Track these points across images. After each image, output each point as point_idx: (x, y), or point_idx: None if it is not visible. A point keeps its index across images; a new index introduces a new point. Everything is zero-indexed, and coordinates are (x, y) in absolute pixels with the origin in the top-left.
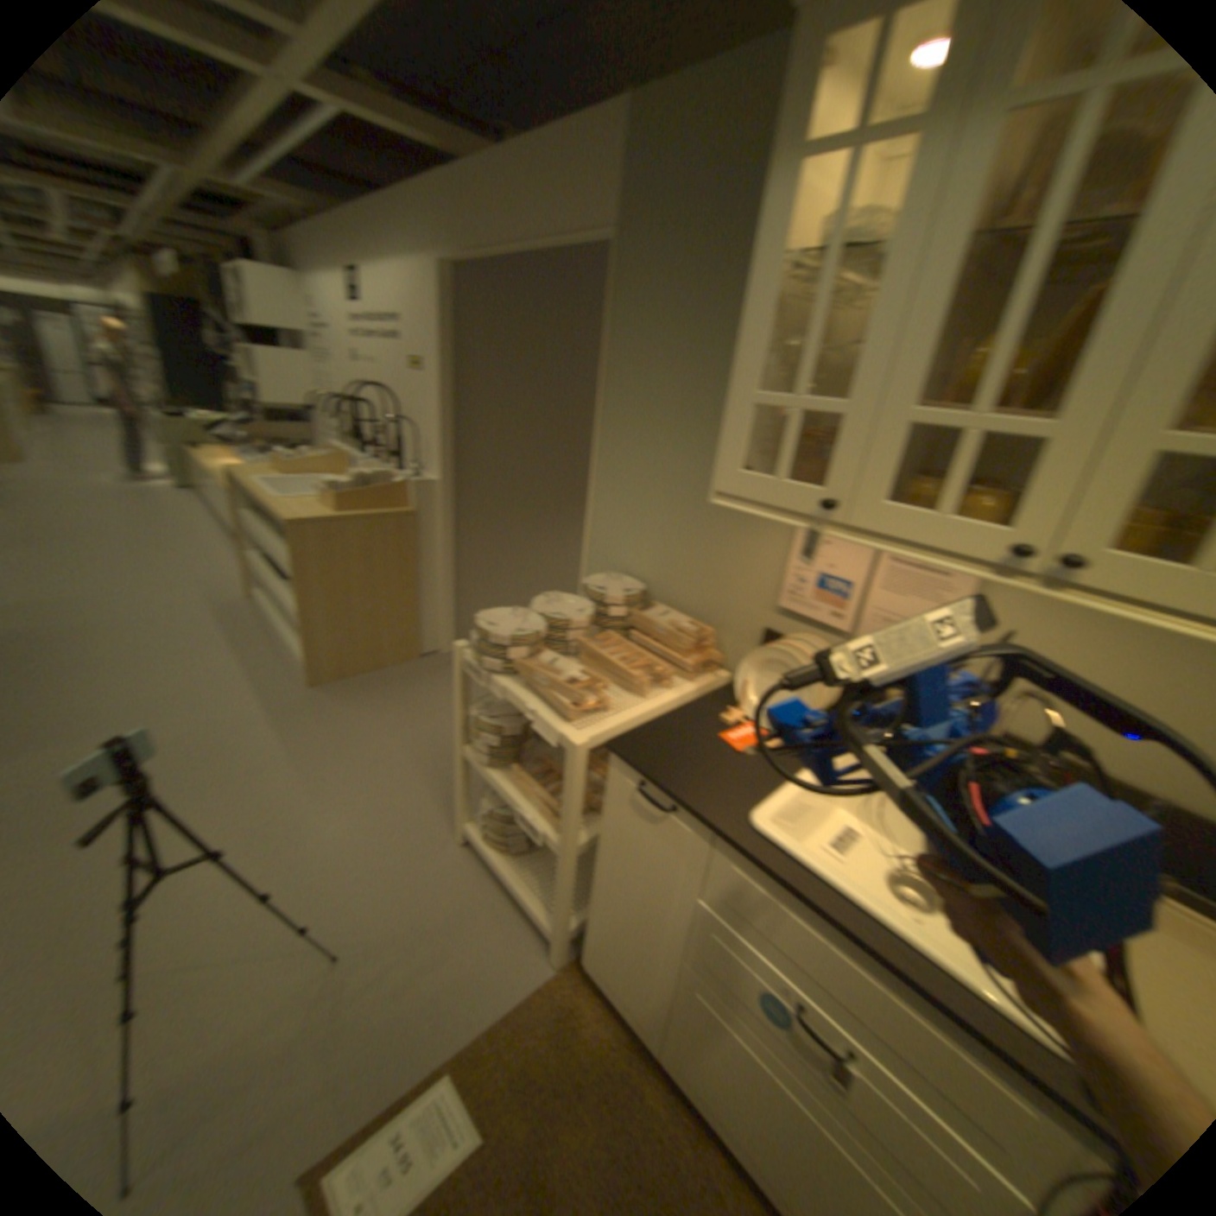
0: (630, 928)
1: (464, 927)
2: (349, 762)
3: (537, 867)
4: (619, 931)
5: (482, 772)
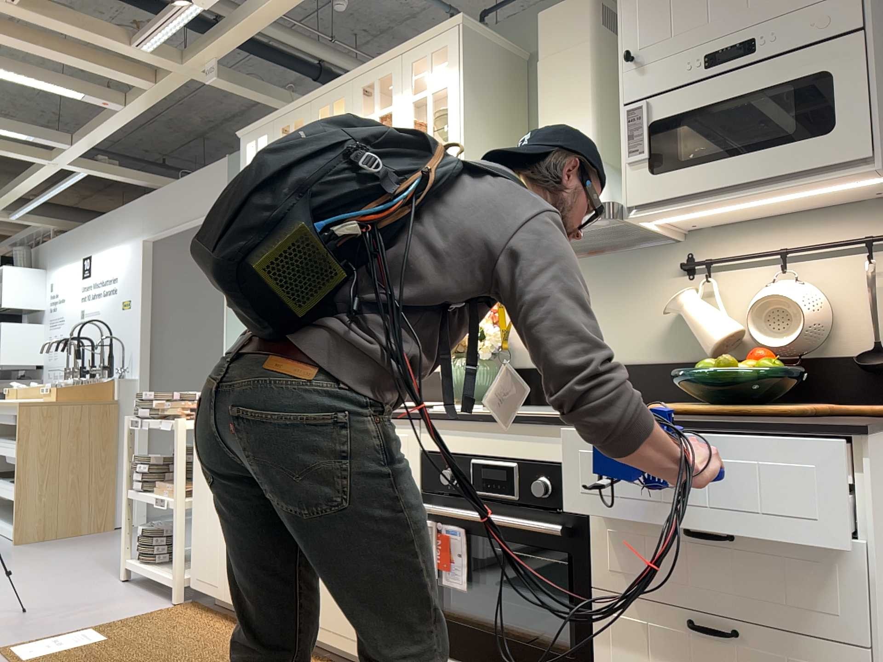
0: (204, 518)
1: (113, 600)
2: (38, 564)
3: (171, 568)
4: (200, 528)
5: (135, 498)
